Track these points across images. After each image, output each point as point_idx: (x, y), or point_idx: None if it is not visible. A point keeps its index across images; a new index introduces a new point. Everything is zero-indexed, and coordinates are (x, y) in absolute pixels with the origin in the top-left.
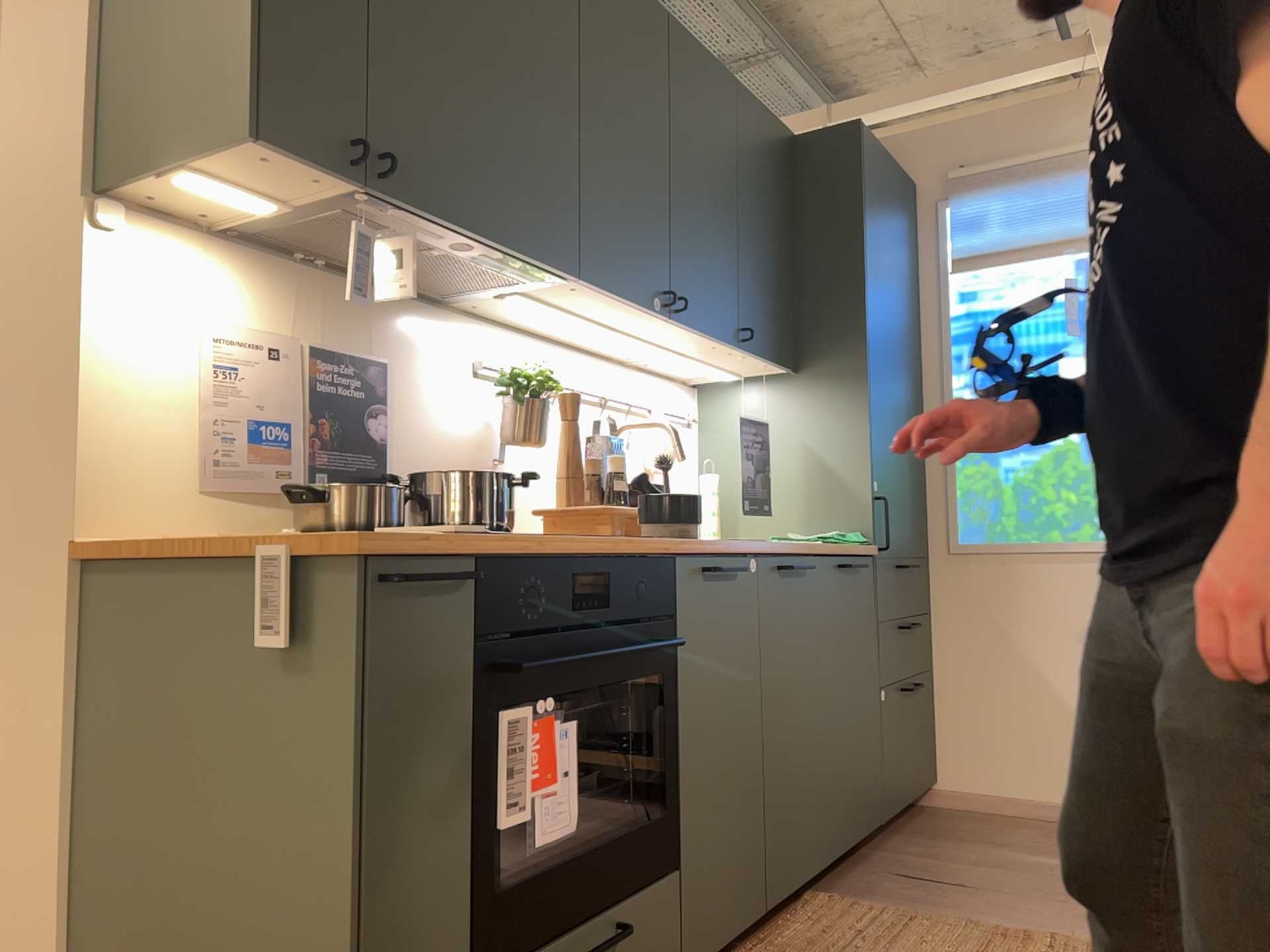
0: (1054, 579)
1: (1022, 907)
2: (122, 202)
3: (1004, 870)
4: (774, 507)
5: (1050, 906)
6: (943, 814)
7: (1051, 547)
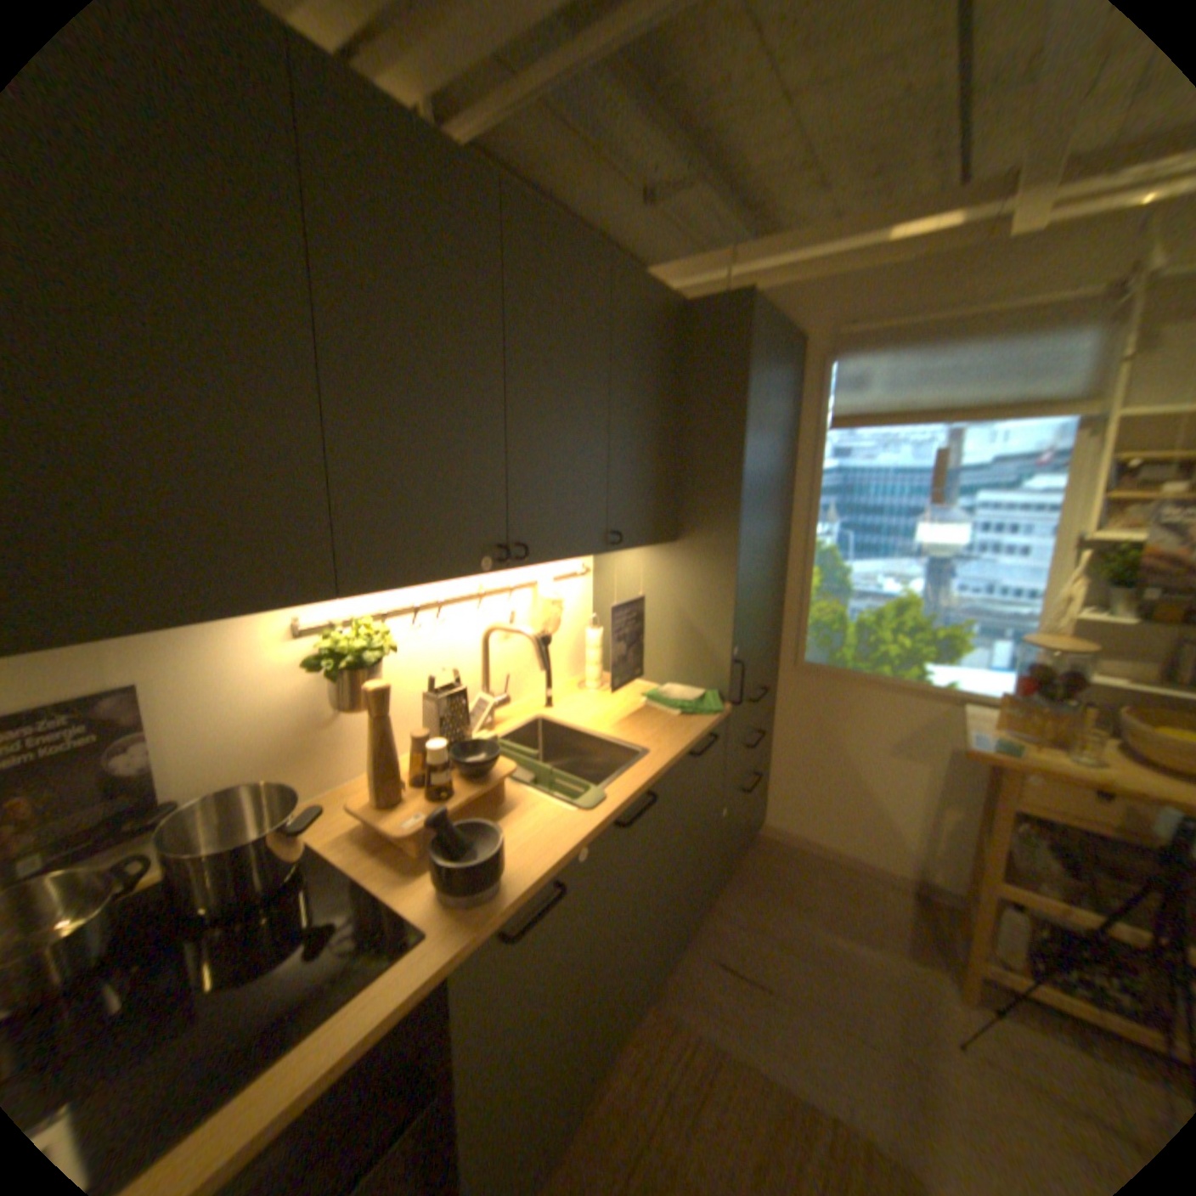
0: (879, 703)
1: (812, 1043)
2: None
3: (803, 962)
4: (648, 652)
5: (835, 1044)
6: (766, 850)
7: (880, 680)
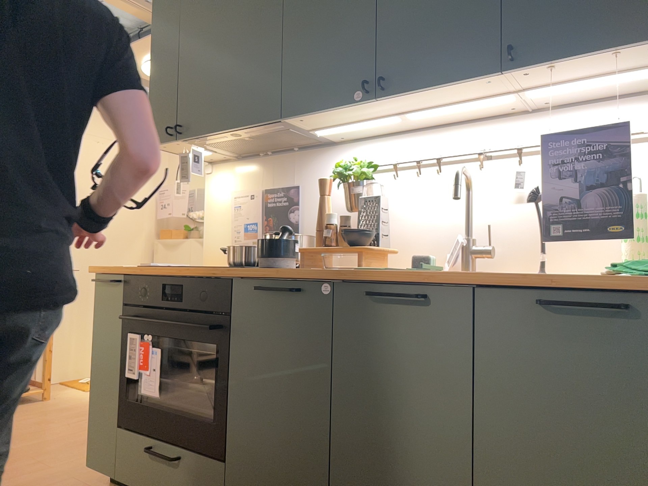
0: None
1: None
2: (214, 162)
3: None
4: None
5: None
6: None
7: None
